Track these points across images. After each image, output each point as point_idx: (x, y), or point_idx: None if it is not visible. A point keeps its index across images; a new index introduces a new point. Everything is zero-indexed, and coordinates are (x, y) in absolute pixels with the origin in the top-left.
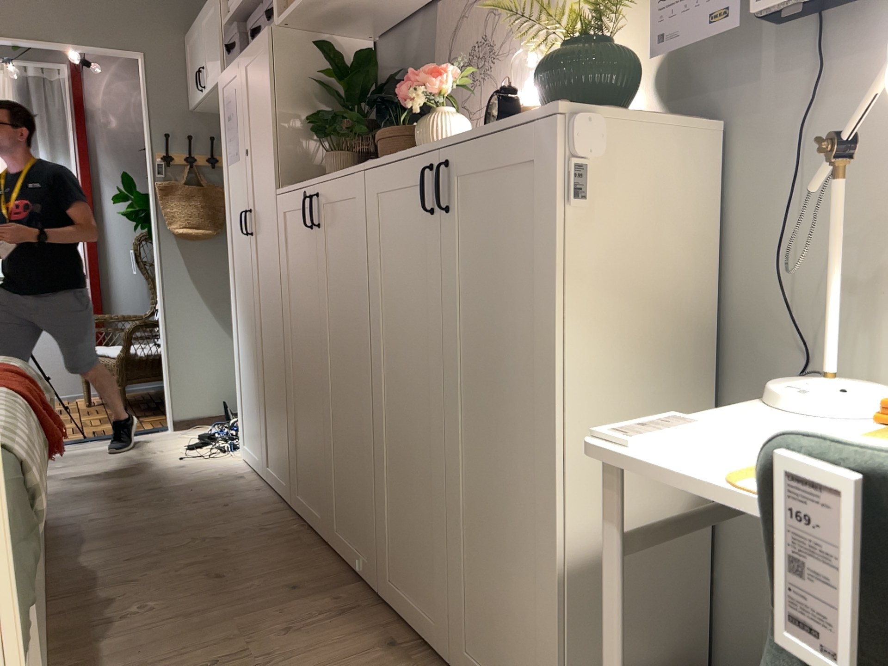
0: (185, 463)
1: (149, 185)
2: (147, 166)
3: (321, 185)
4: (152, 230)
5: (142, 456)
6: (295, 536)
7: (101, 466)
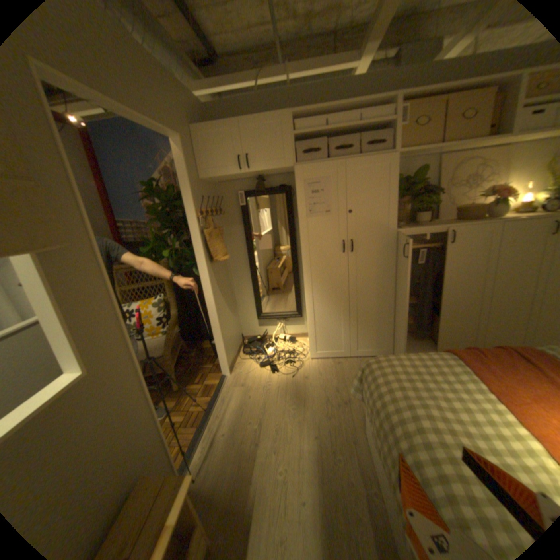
0: (300, 377)
1: (192, 233)
2: (187, 220)
3: (460, 227)
4: (198, 263)
5: (271, 390)
6: None
7: (276, 408)
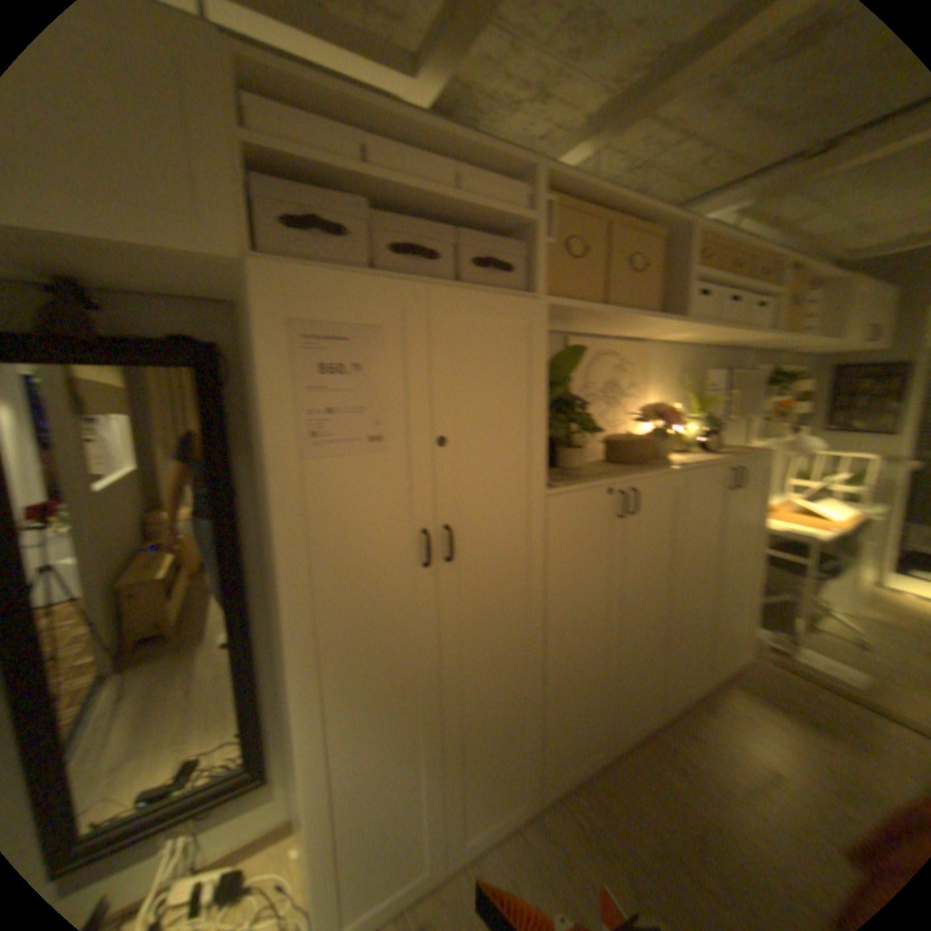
0: None
1: None
2: None
3: (642, 481)
4: None
5: None
6: (597, 796)
7: None
